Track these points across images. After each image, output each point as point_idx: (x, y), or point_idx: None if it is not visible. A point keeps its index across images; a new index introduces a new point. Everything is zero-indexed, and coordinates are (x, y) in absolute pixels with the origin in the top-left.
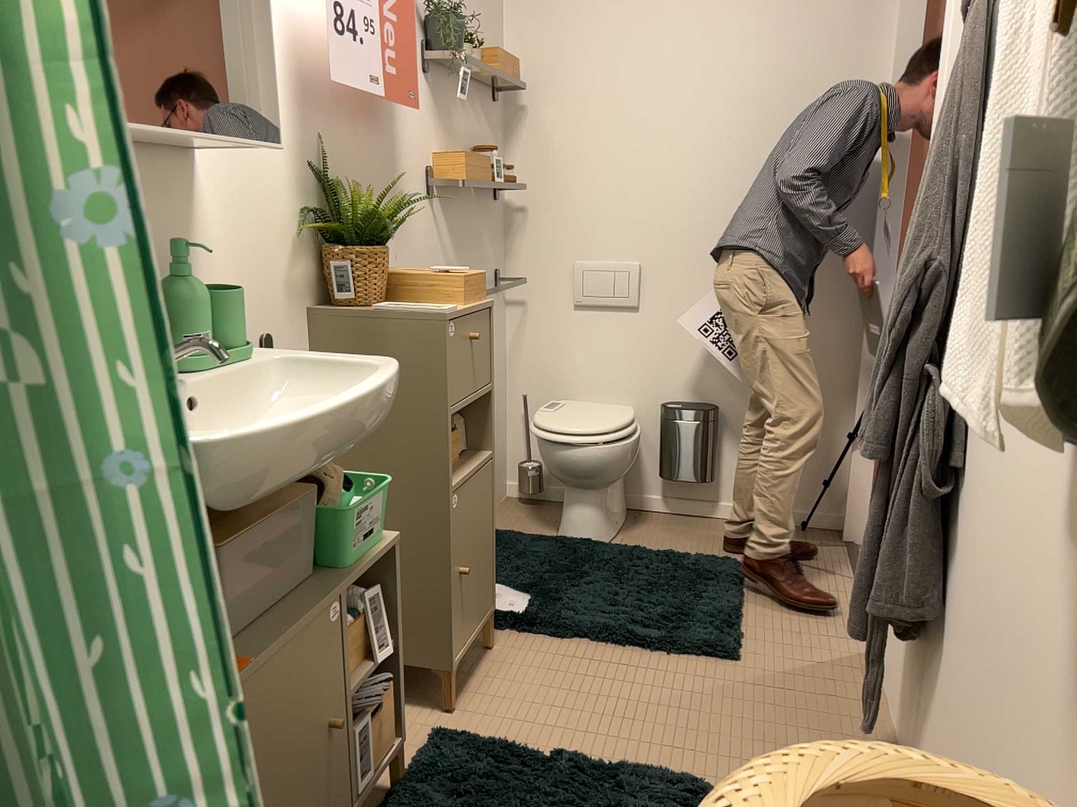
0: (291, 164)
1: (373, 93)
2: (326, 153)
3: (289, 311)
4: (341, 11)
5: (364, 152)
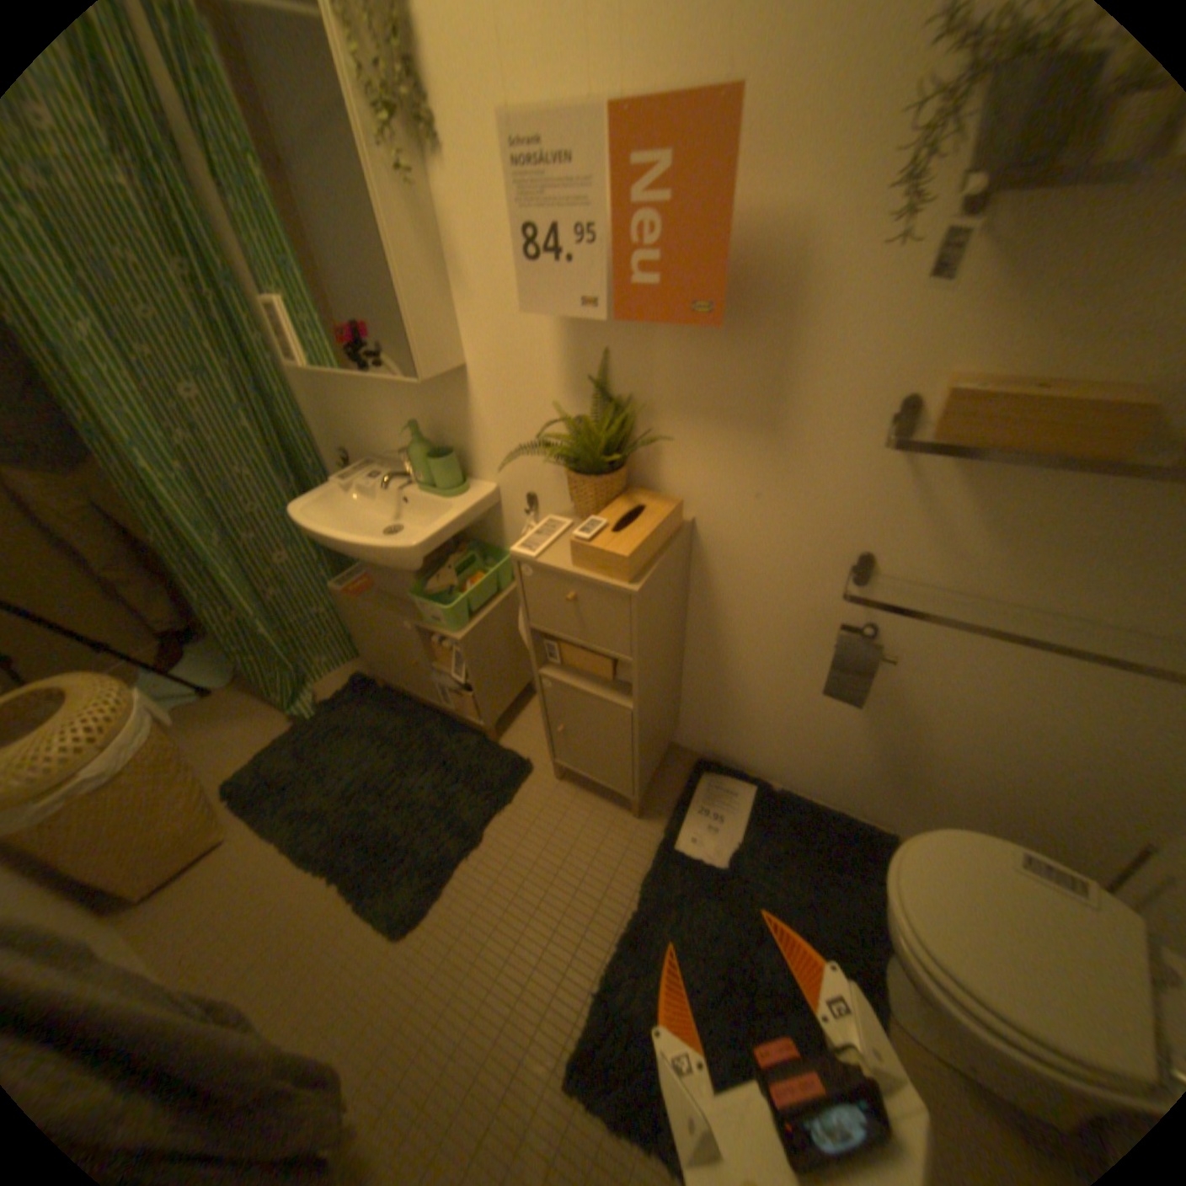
0: (554, 373)
1: (584, 310)
2: (604, 363)
3: (552, 485)
4: (527, 220)
5: (687, 360)
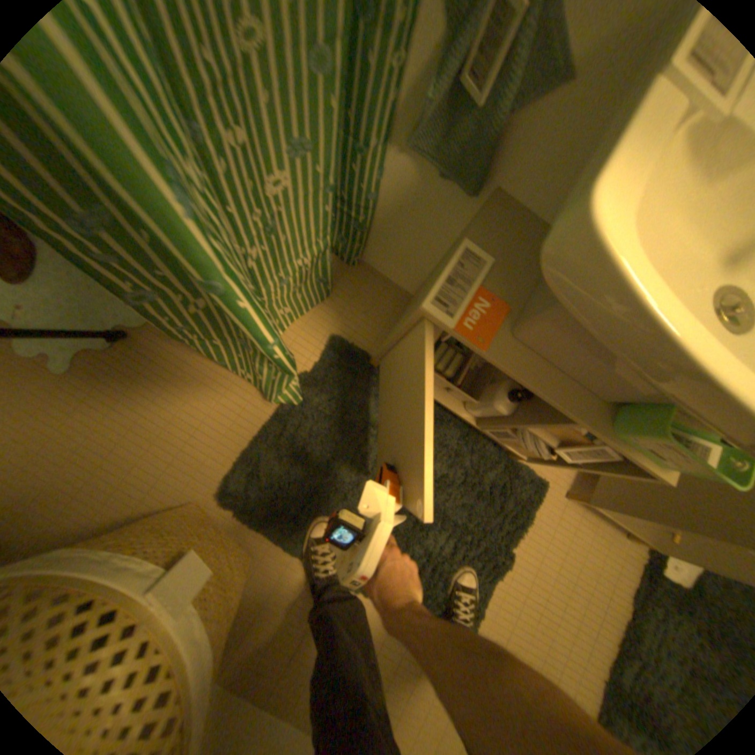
0: None
1: None
2: None
3: None
4: None
5: None
